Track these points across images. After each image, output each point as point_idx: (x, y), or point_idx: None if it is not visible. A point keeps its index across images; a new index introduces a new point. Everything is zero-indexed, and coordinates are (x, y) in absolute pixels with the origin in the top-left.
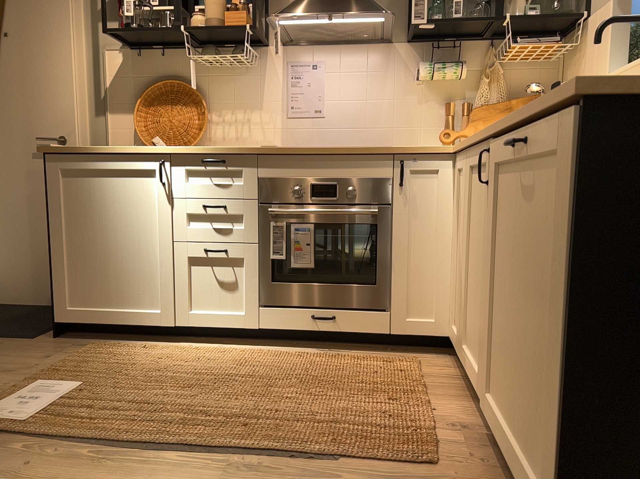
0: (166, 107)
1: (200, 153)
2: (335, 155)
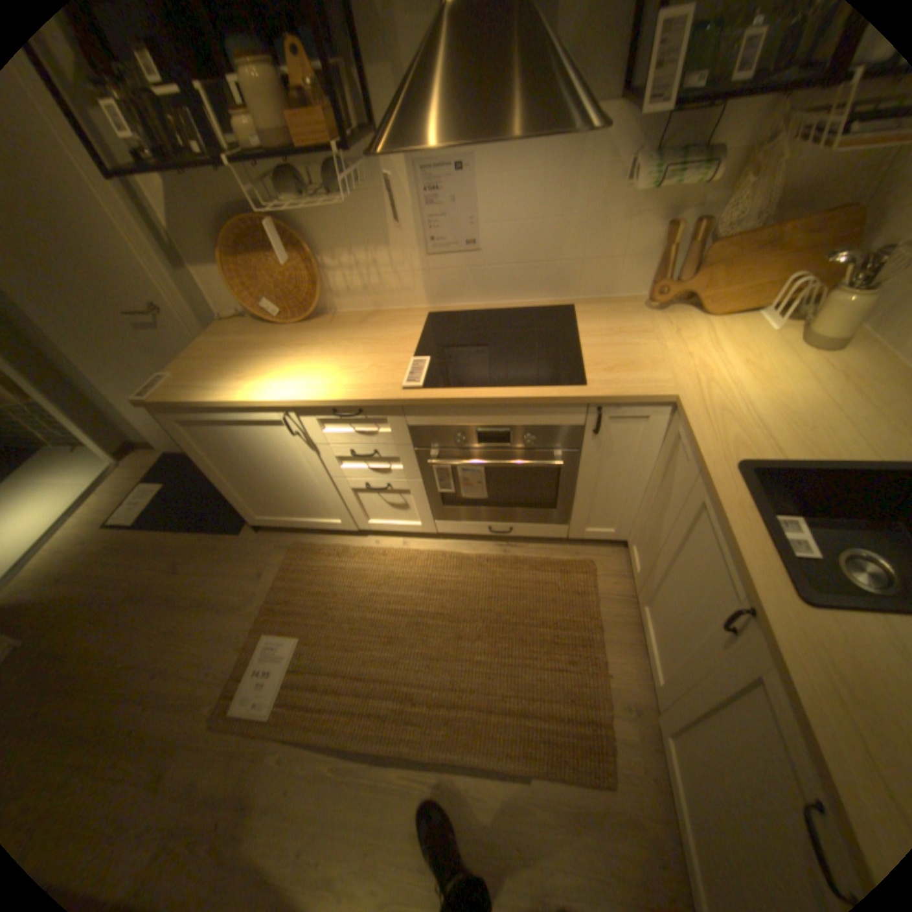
0: (258, 255)
1: (327, 404)
2: (505, 403)
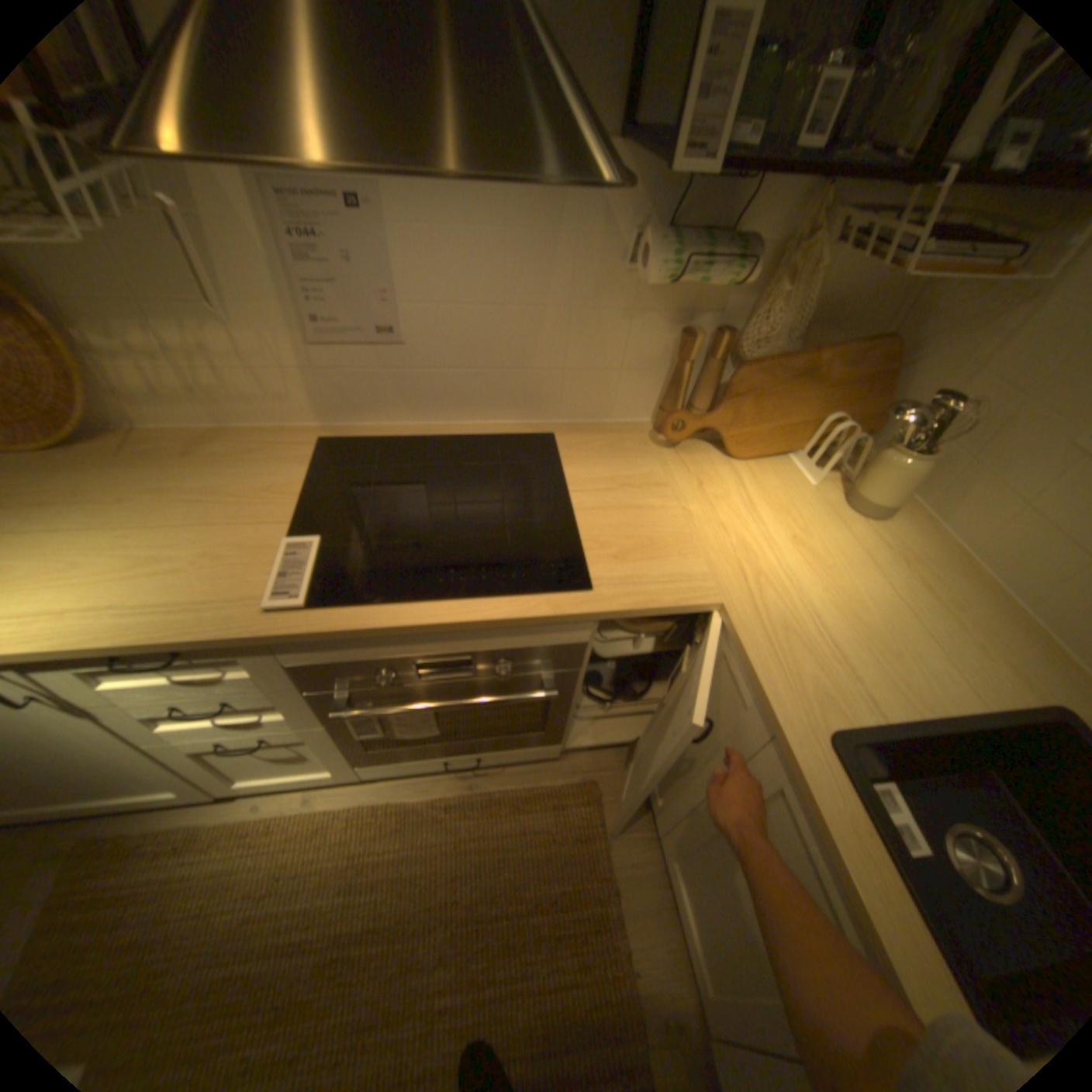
0: None
1: (92, 652)
2: (463, 626)
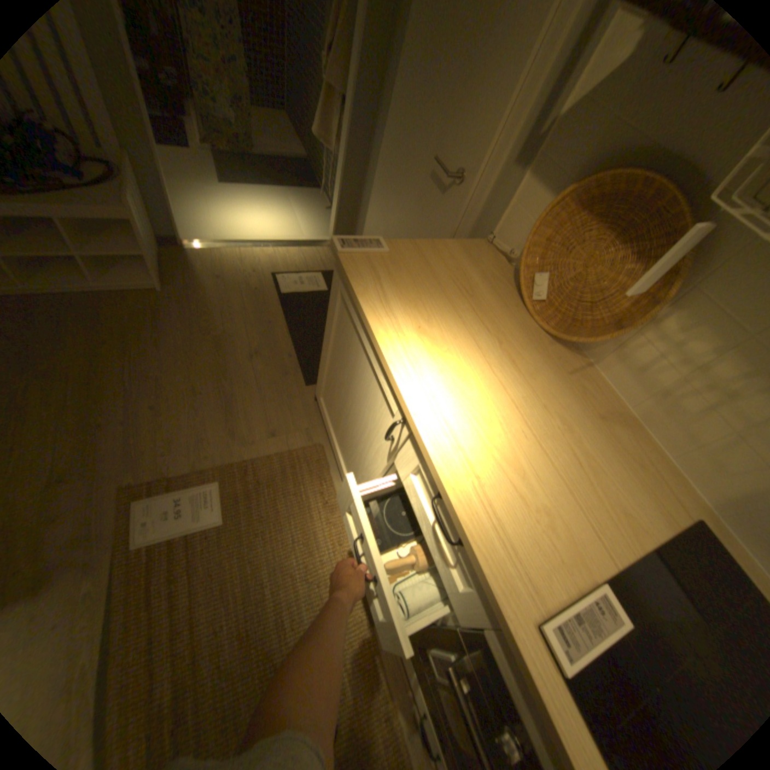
0: (608, 234)
1: (443, 489)
2: None
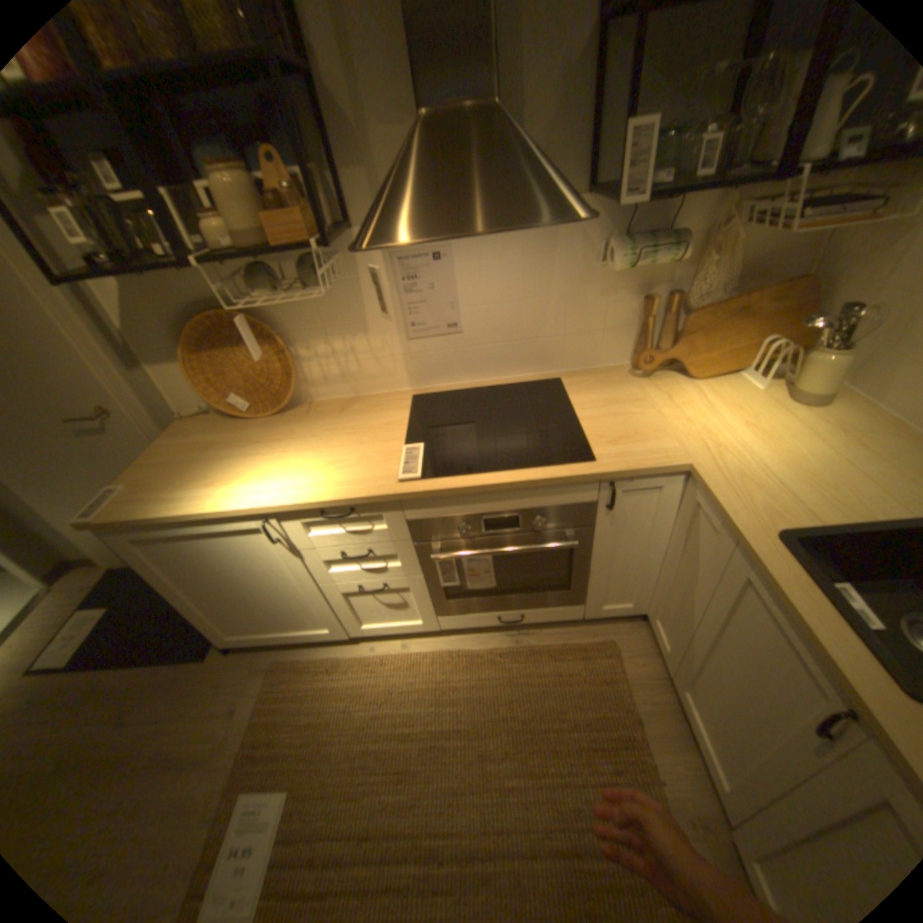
0: (227, 351)
1: (315, 506)
2: (513, 488)
